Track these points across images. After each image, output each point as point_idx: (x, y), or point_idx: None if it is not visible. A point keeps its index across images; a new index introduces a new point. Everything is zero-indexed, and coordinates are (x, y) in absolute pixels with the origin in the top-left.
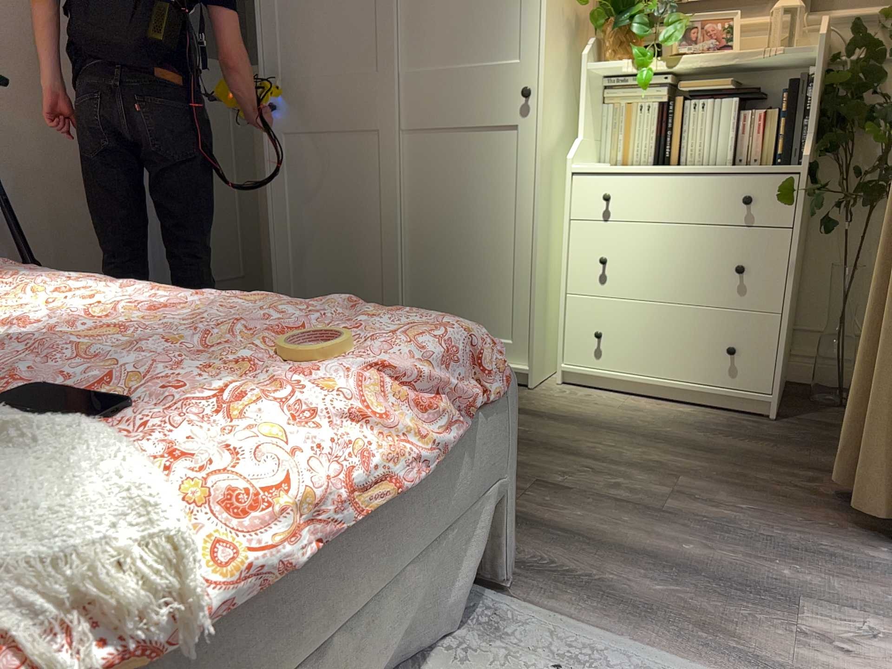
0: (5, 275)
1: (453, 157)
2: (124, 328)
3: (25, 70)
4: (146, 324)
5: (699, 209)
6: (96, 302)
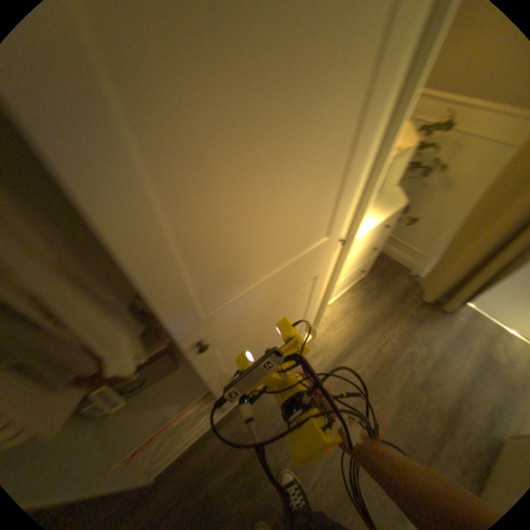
0: None
1: (282, 302)
2: None
3: None
4: None
5: (371, 237)
6: None
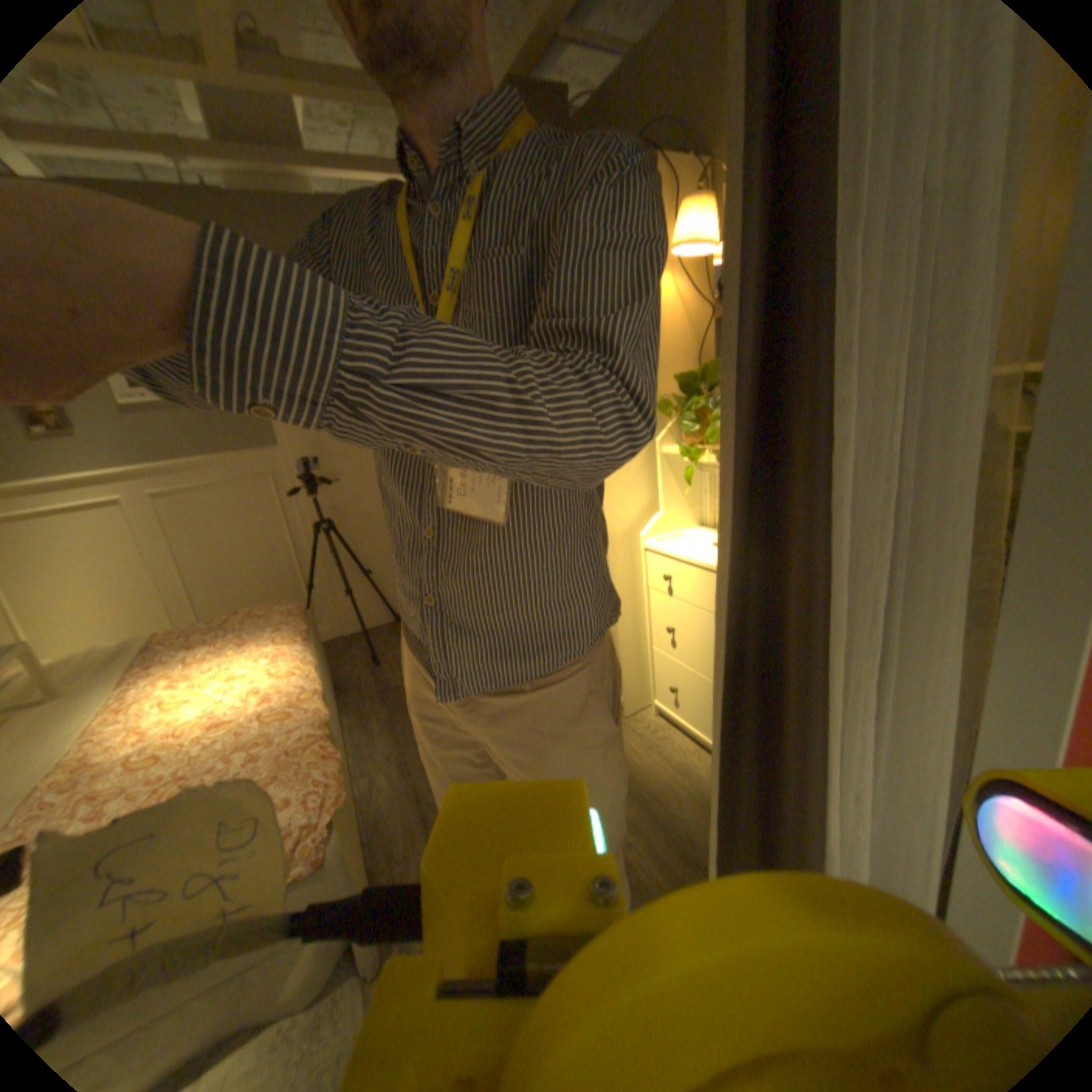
0: (268, 630)
1: None
2: (176, 747)
3: (360, 459)
4: (203, 735)
5: None
6: (228, 694)
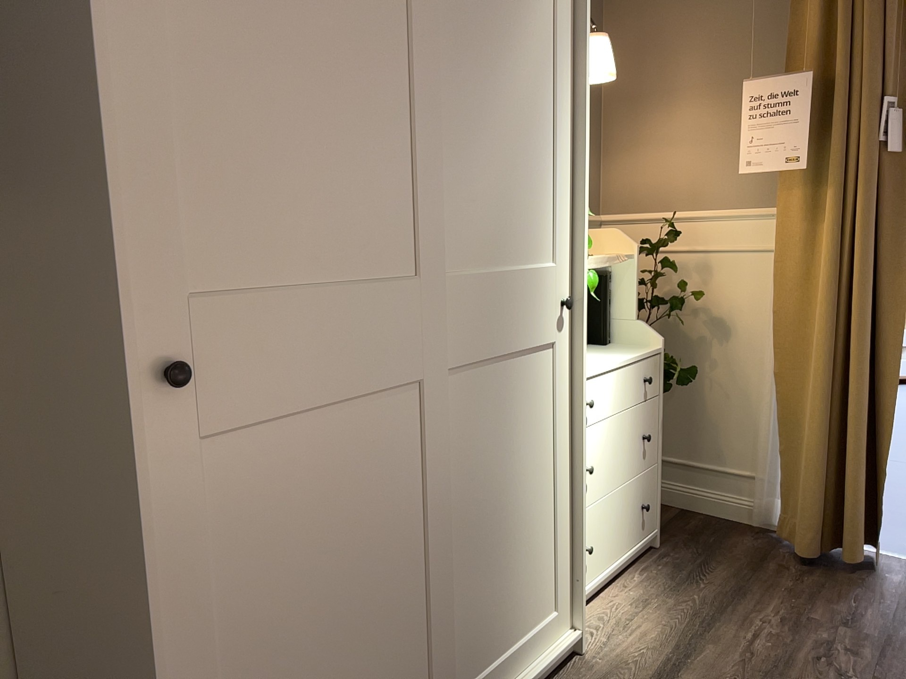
0: None
1: (499, 398)
2: None
3: None
4: None
5: (629, 395)
6: None
